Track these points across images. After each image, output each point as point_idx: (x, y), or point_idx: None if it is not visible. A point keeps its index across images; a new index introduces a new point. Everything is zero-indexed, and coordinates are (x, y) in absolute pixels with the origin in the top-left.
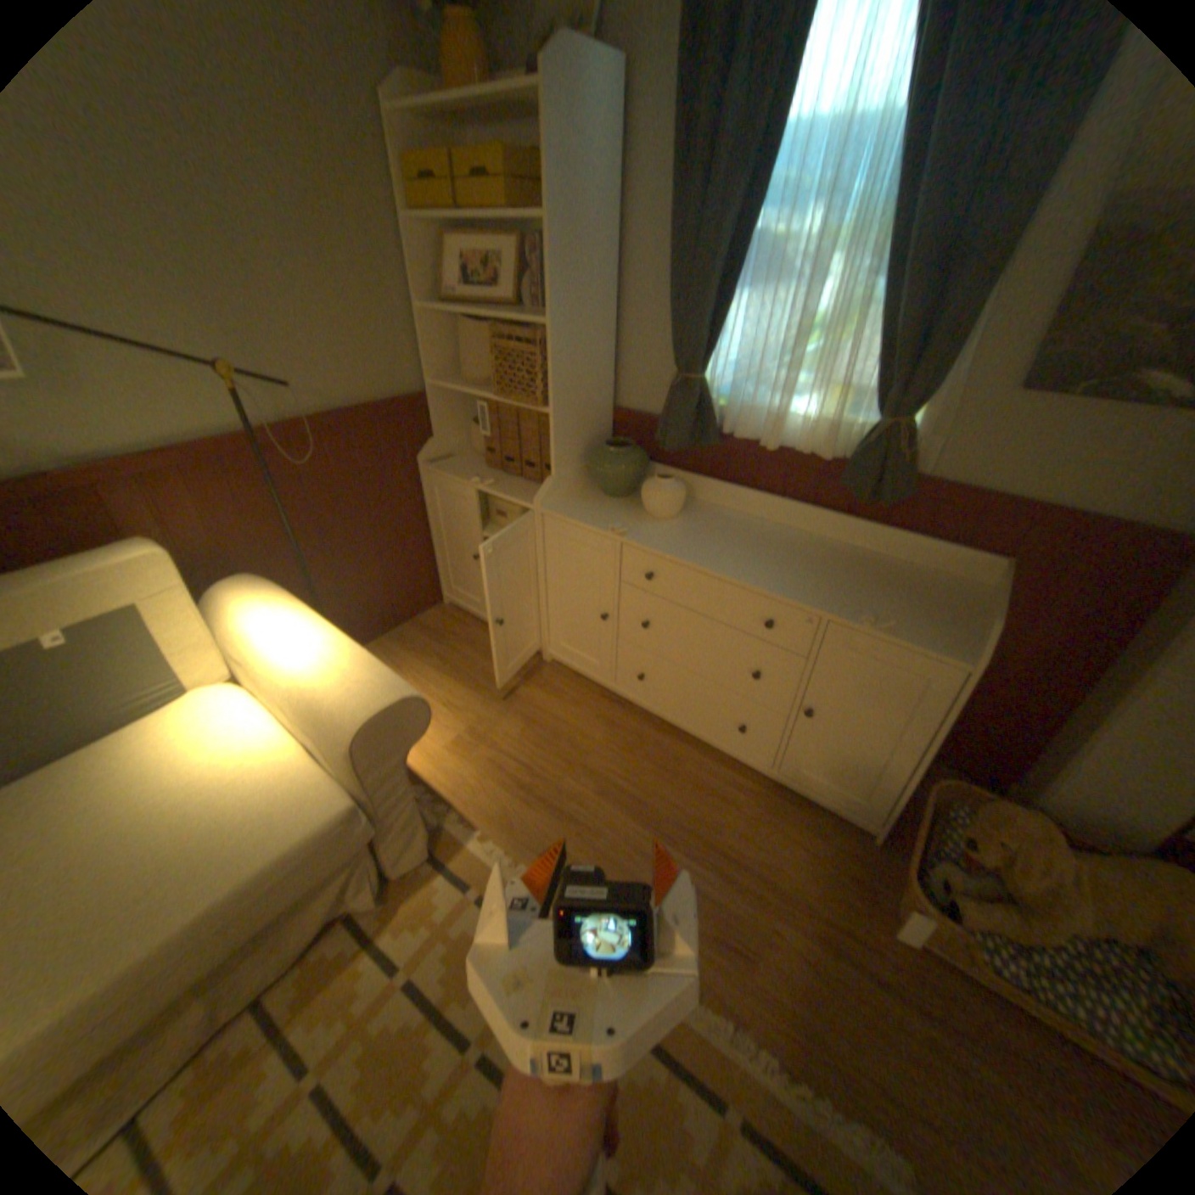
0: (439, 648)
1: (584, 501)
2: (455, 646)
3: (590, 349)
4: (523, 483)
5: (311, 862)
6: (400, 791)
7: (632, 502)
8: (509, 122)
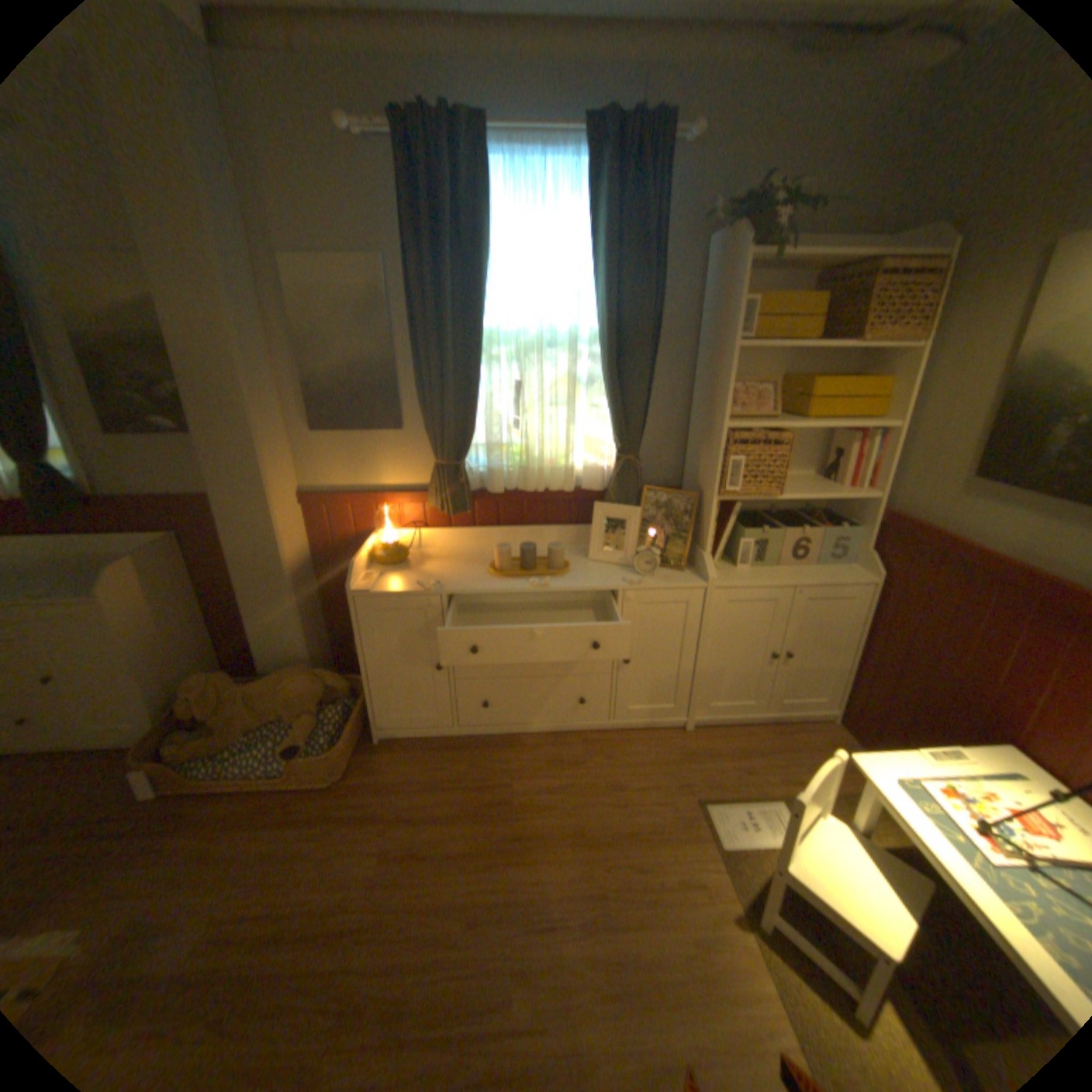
0: None
1: None
2: None
3: None
4: None
5: None
6: None
7: None
8: None
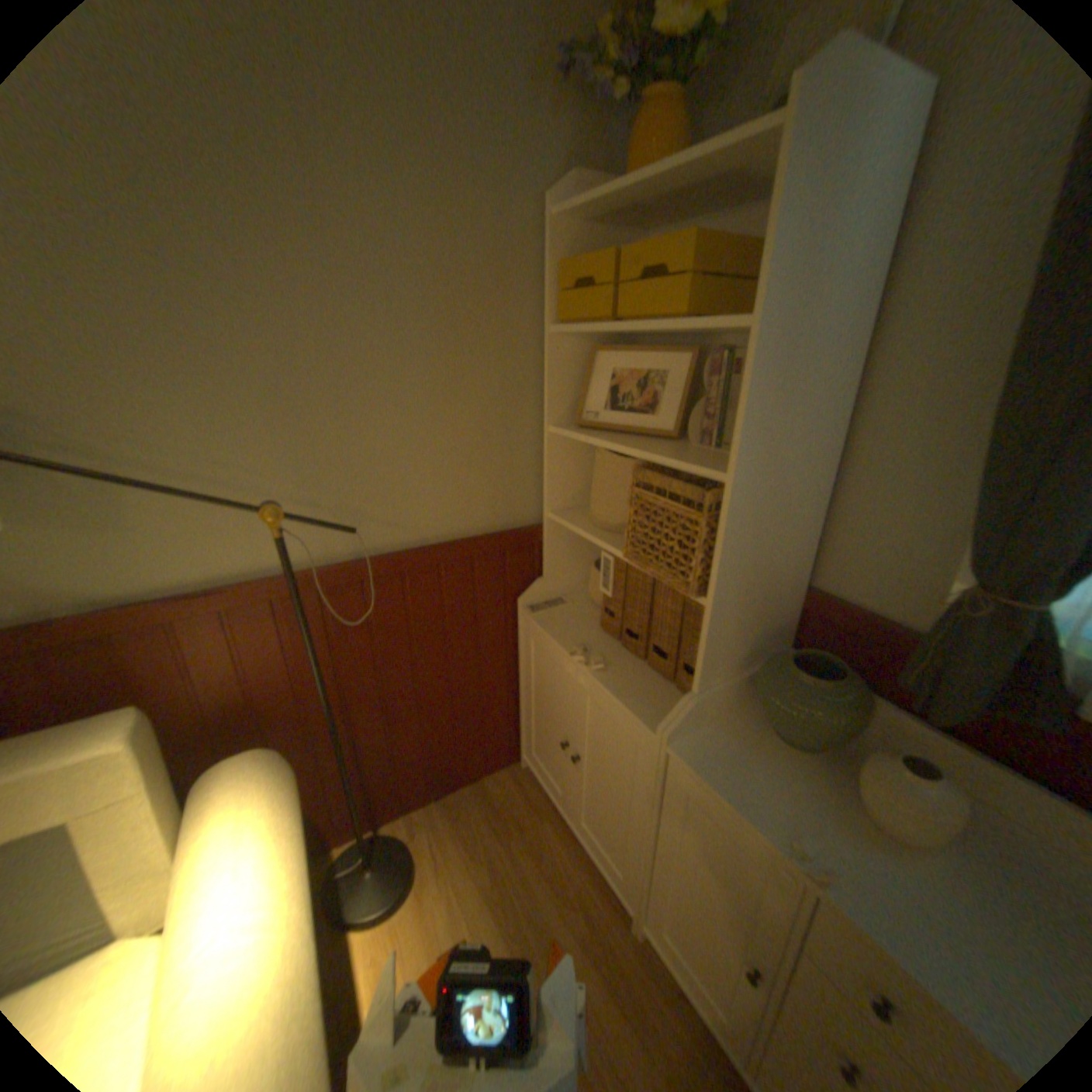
0: (496, 849)
1: (743, 743)
2: (517, 853)
3: (791, 514)
4: (647, 673)
5: None
6: None
7: (834, 769)
8: (708, 213)
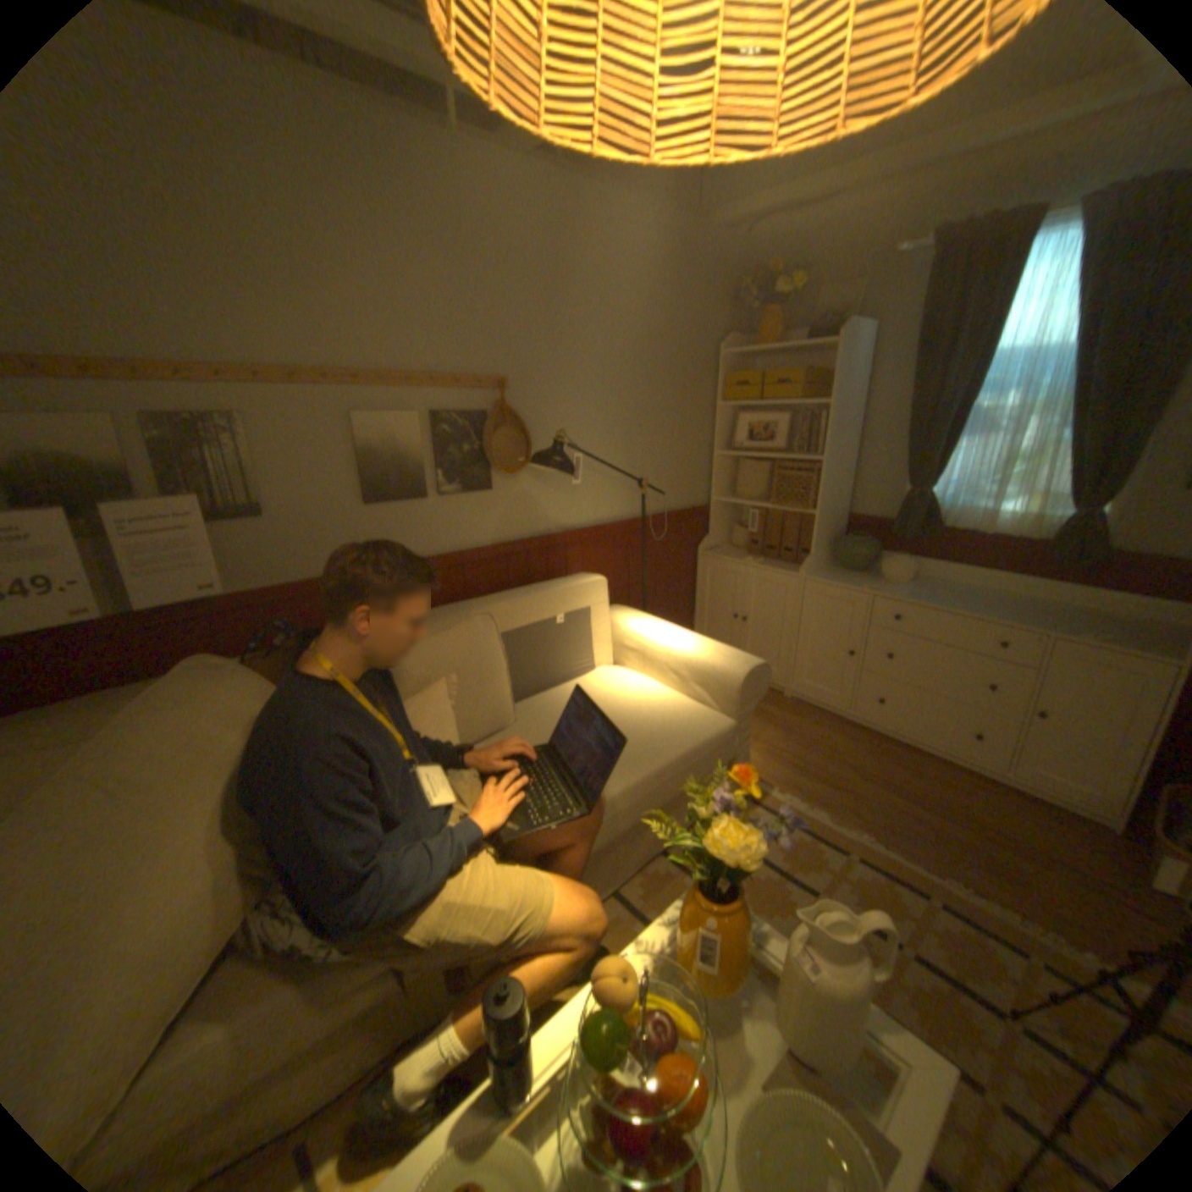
0: None
1: (831, 574)
2: None
3: (840, 477)
4: (779, 564)
5: (720, 750)
6: (748, 731)
7: (868, 576)
8: (787, 356)
